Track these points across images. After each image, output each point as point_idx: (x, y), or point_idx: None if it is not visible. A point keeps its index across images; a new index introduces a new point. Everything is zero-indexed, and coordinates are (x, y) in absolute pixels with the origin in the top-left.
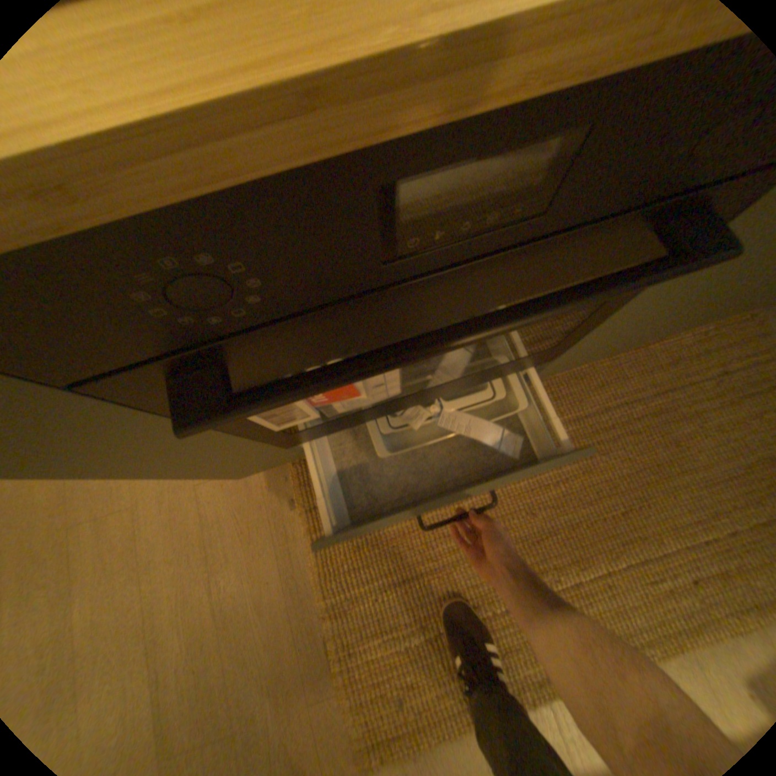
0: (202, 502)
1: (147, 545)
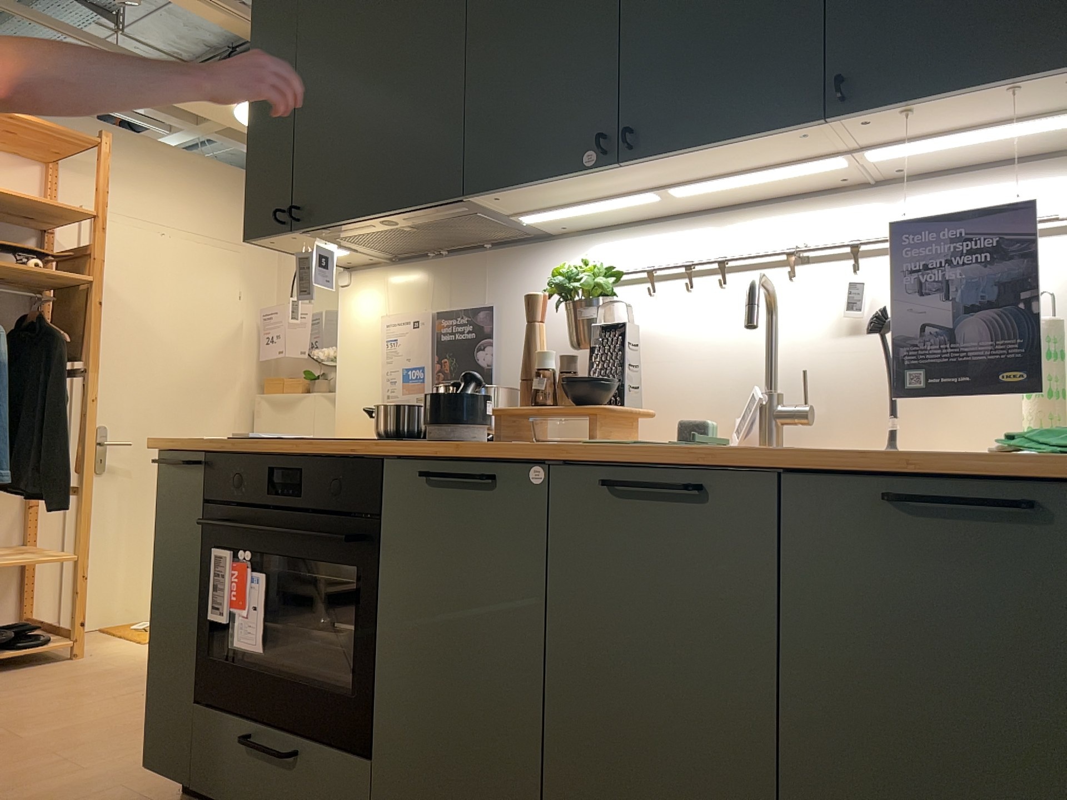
0: (102, 795)
1: (43, 787)
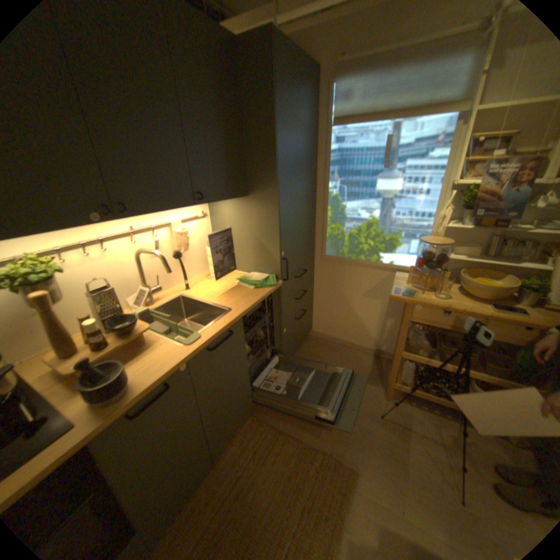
0: None
1: None
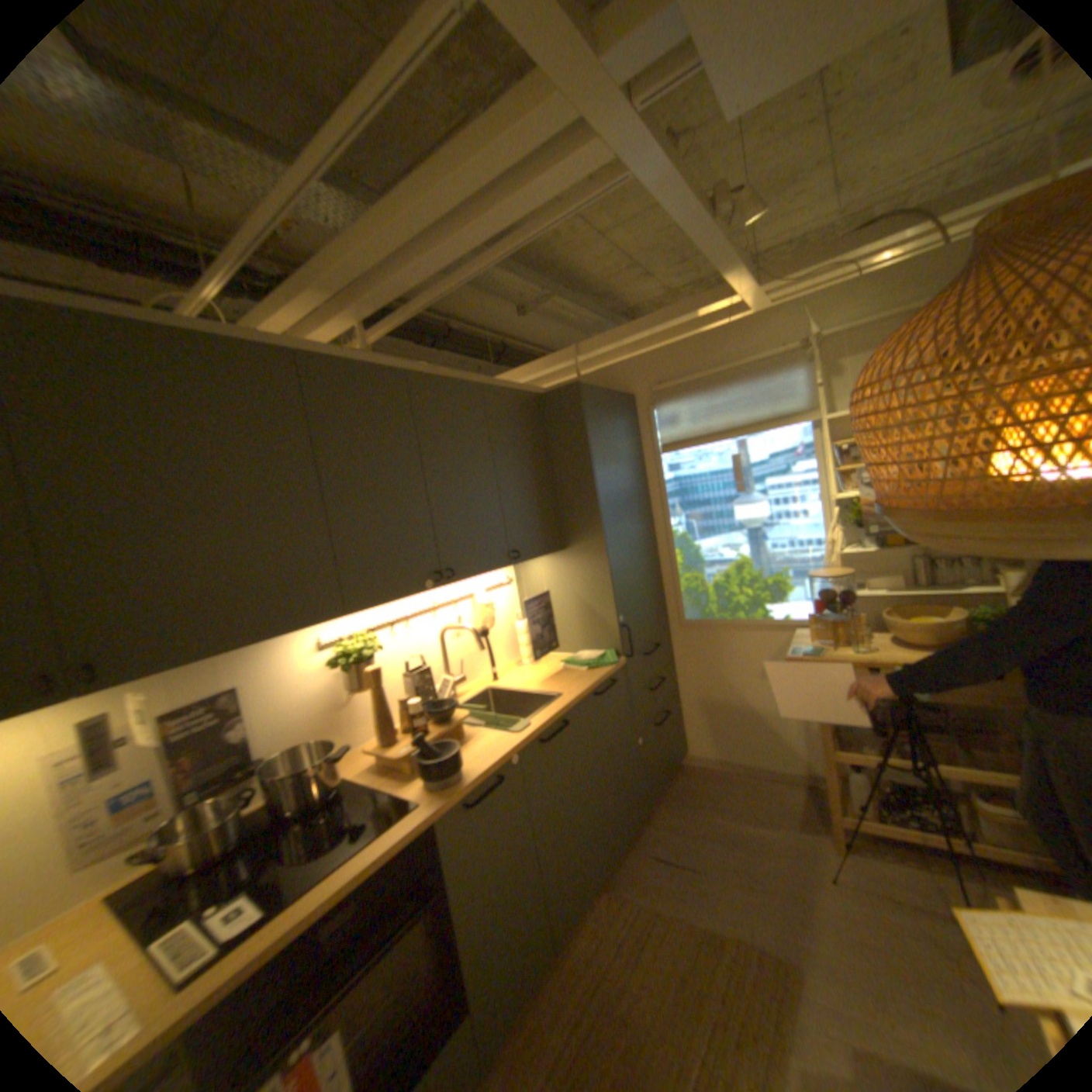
0: None
1: None
